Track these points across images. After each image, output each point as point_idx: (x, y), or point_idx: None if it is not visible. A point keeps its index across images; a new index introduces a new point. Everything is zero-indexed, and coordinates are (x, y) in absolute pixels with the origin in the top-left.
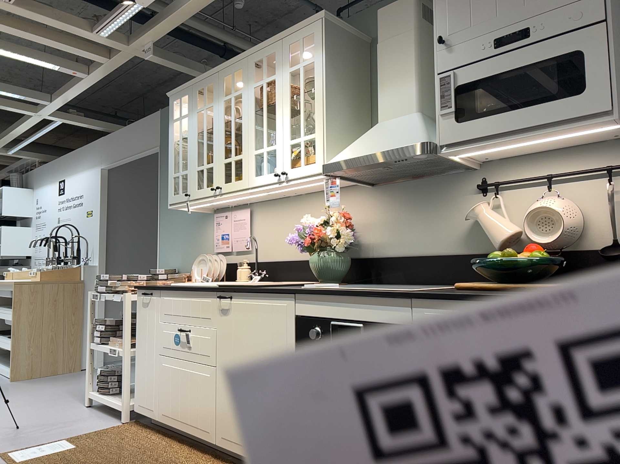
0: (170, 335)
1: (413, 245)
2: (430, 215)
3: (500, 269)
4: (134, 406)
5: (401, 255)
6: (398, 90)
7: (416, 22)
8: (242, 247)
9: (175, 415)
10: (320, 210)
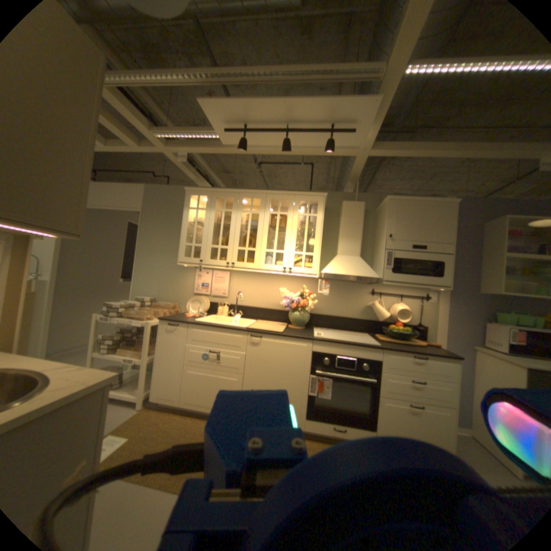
0: (197, 354)
1: (336, 311)
2: (346, 299)
3: (398, 334)
4: (149, 399)
5: (329, 315)
6: (351, 243)
7: (363, 214)
8: (220, 294)
9: (199, 403)
10: (282, 284)
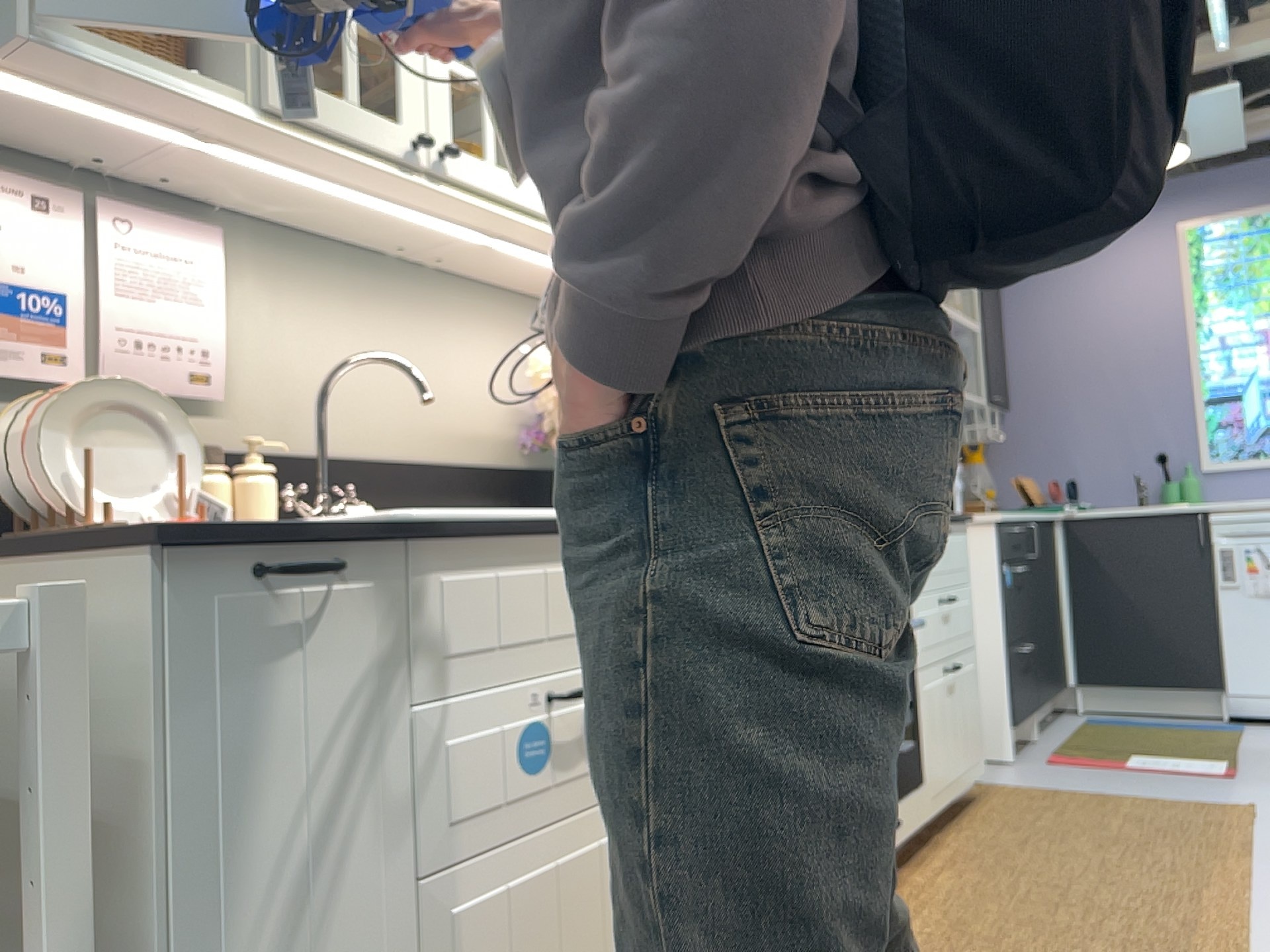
0: (492, 747)
1: None
2: None
3: None
4: None
5: None
6: None
7: None
8: (175, 383)
9: None
10: (482, 334)
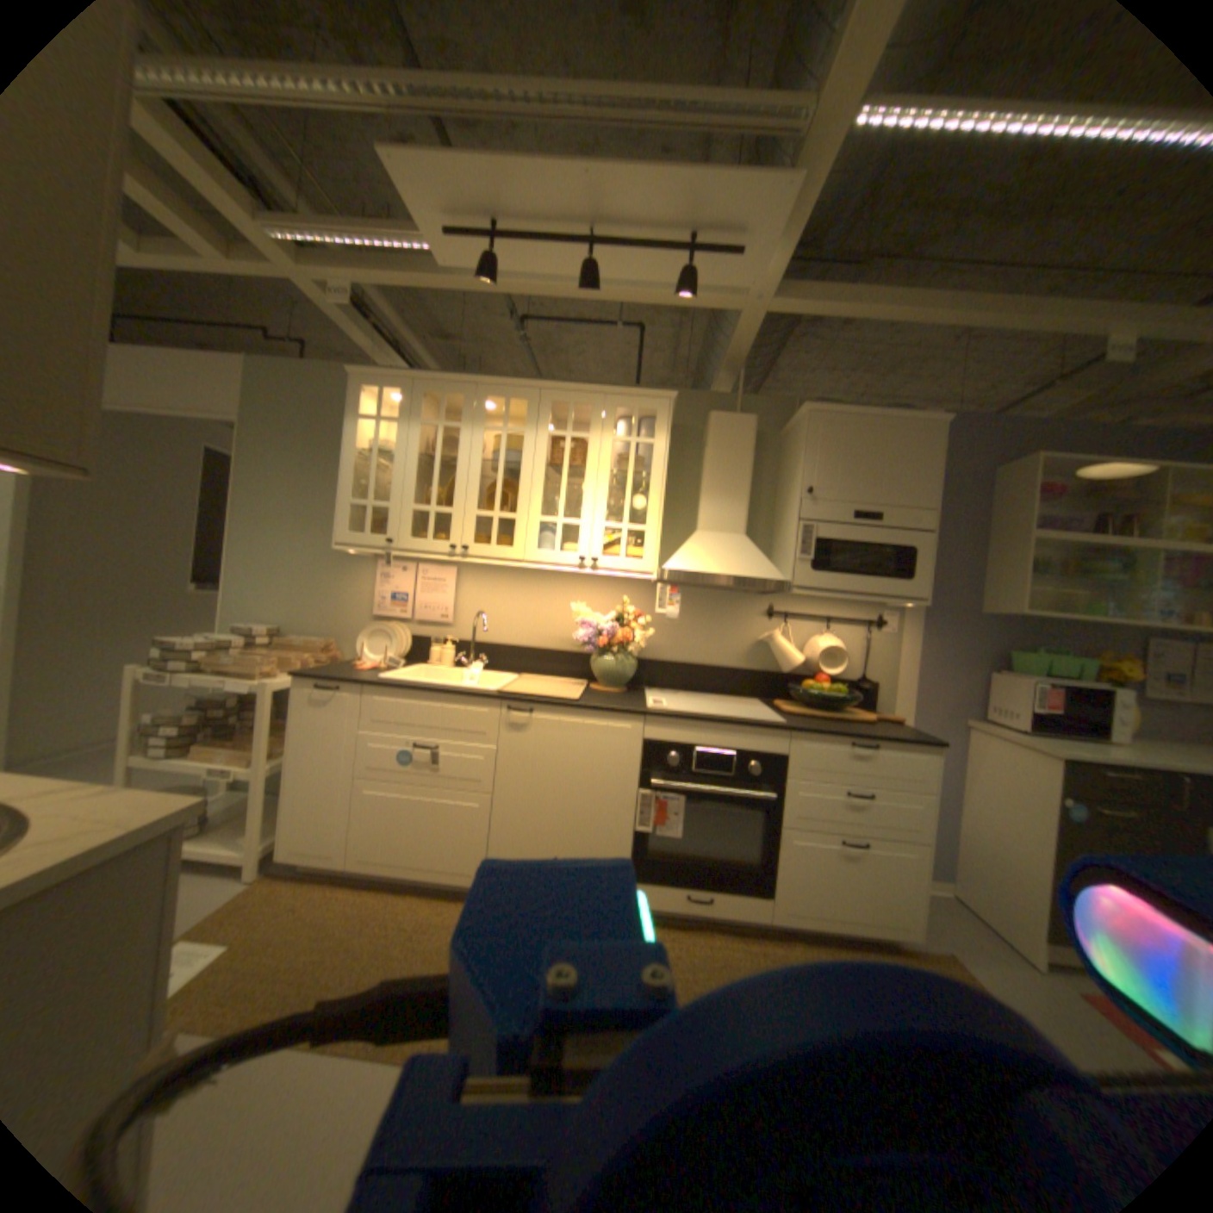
0: (386, 752)
1: (692, 654)
2: (715, 627)
3: (820, 700)
4: (274, 857)
5: (678, 661)
6: (727, 505)
7: (754, 443)
8: (436, 618)
9: (392, 860)
10: (577, 595)
